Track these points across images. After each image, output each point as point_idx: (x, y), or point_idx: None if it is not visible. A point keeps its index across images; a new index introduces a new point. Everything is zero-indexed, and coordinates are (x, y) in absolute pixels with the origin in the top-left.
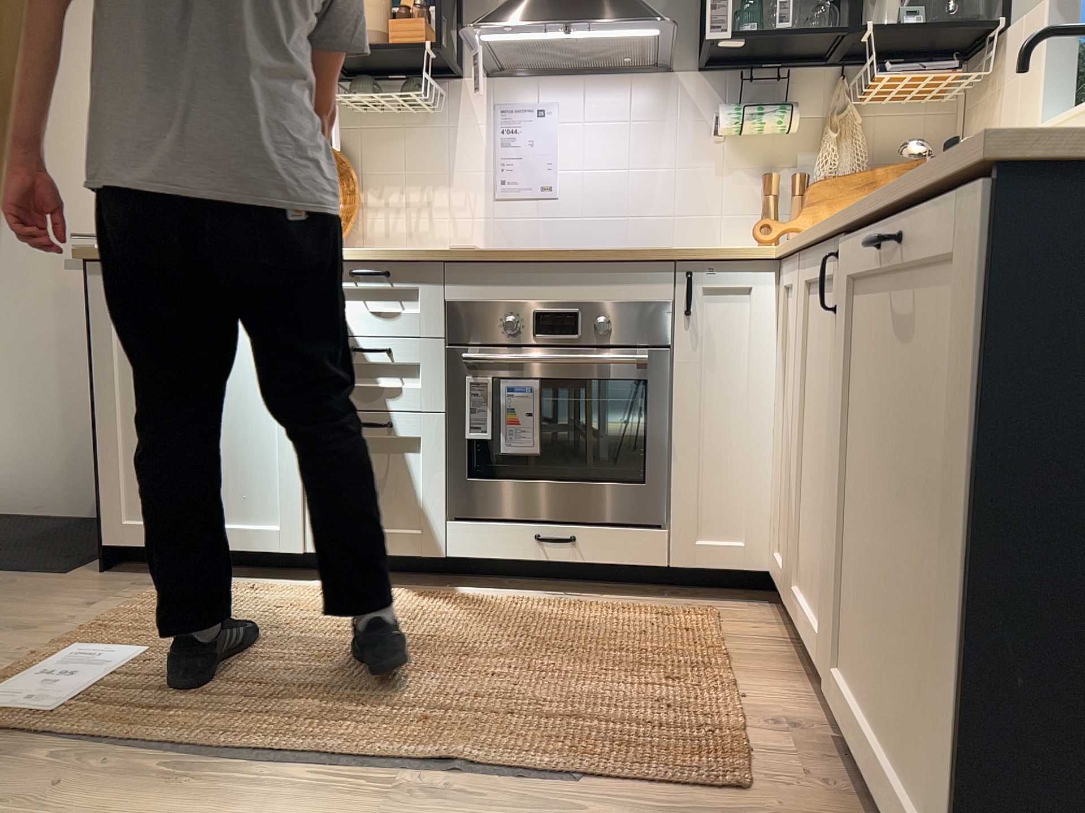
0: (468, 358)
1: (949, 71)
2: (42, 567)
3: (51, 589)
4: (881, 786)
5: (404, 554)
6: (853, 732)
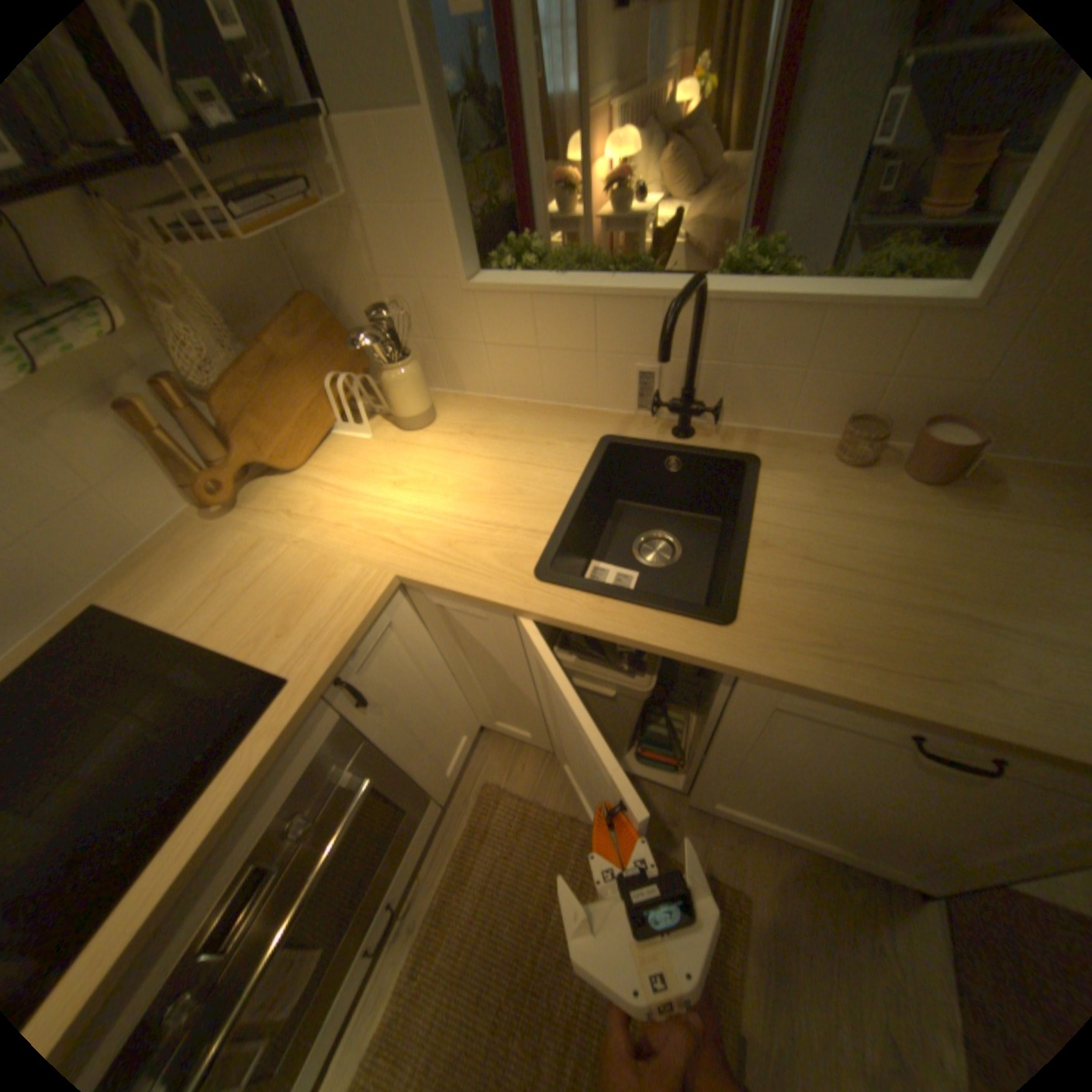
0: None
1: (301, 190)
2: None
3: None
4: (802, 846)
5: None
6: (743, 824)
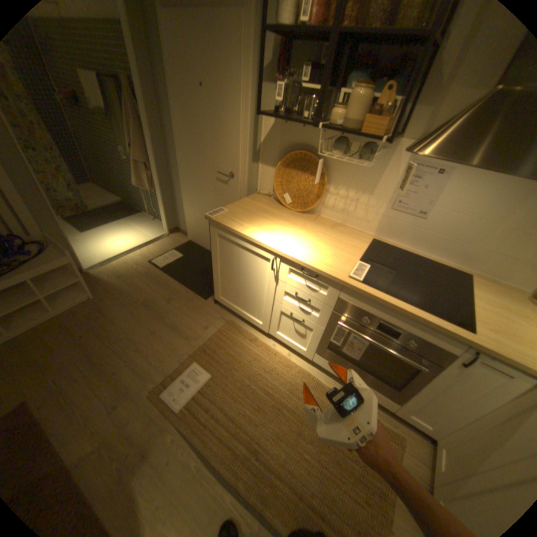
0: (341, 323)
1: None
2: (201, 293)
3: (200, 310)
4: None
5: (299, 351)
6: None
